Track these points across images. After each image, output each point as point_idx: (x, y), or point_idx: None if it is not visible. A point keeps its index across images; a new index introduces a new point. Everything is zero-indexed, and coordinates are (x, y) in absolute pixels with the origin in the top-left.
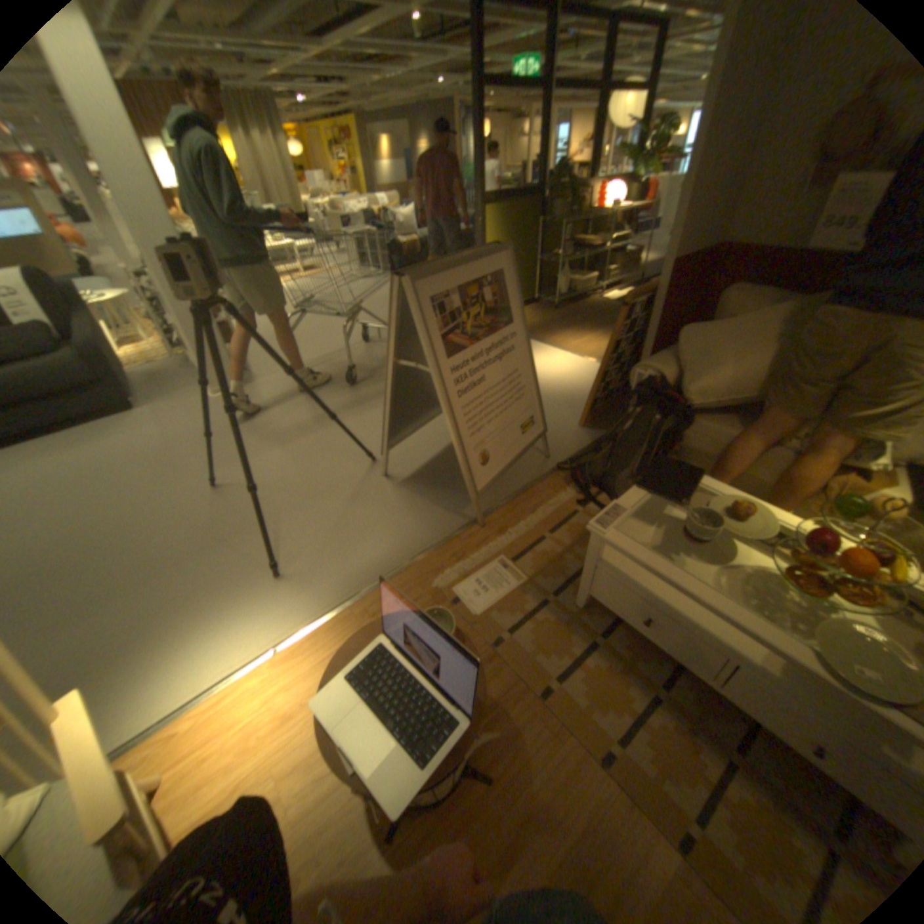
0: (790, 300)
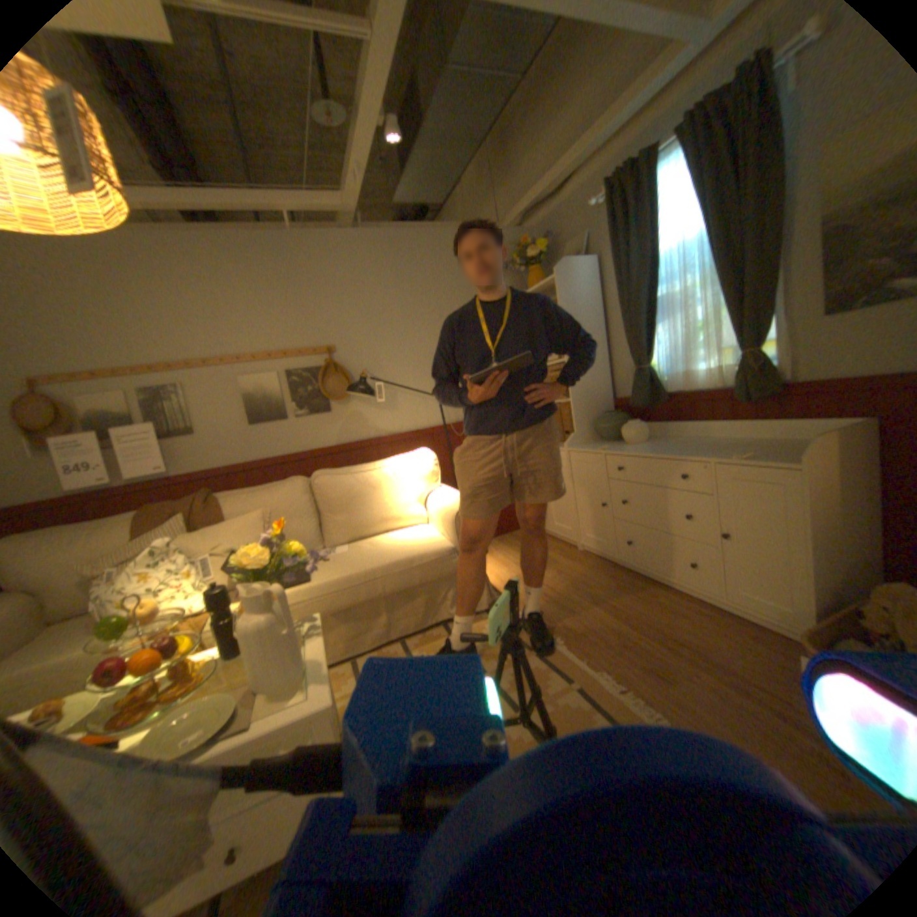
0: (67, 529)
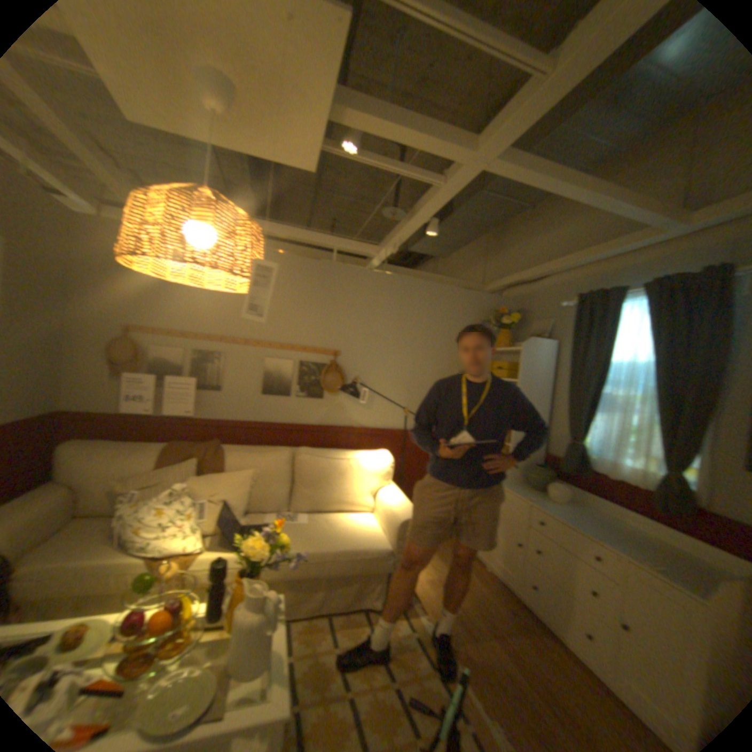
0: (111, 449)
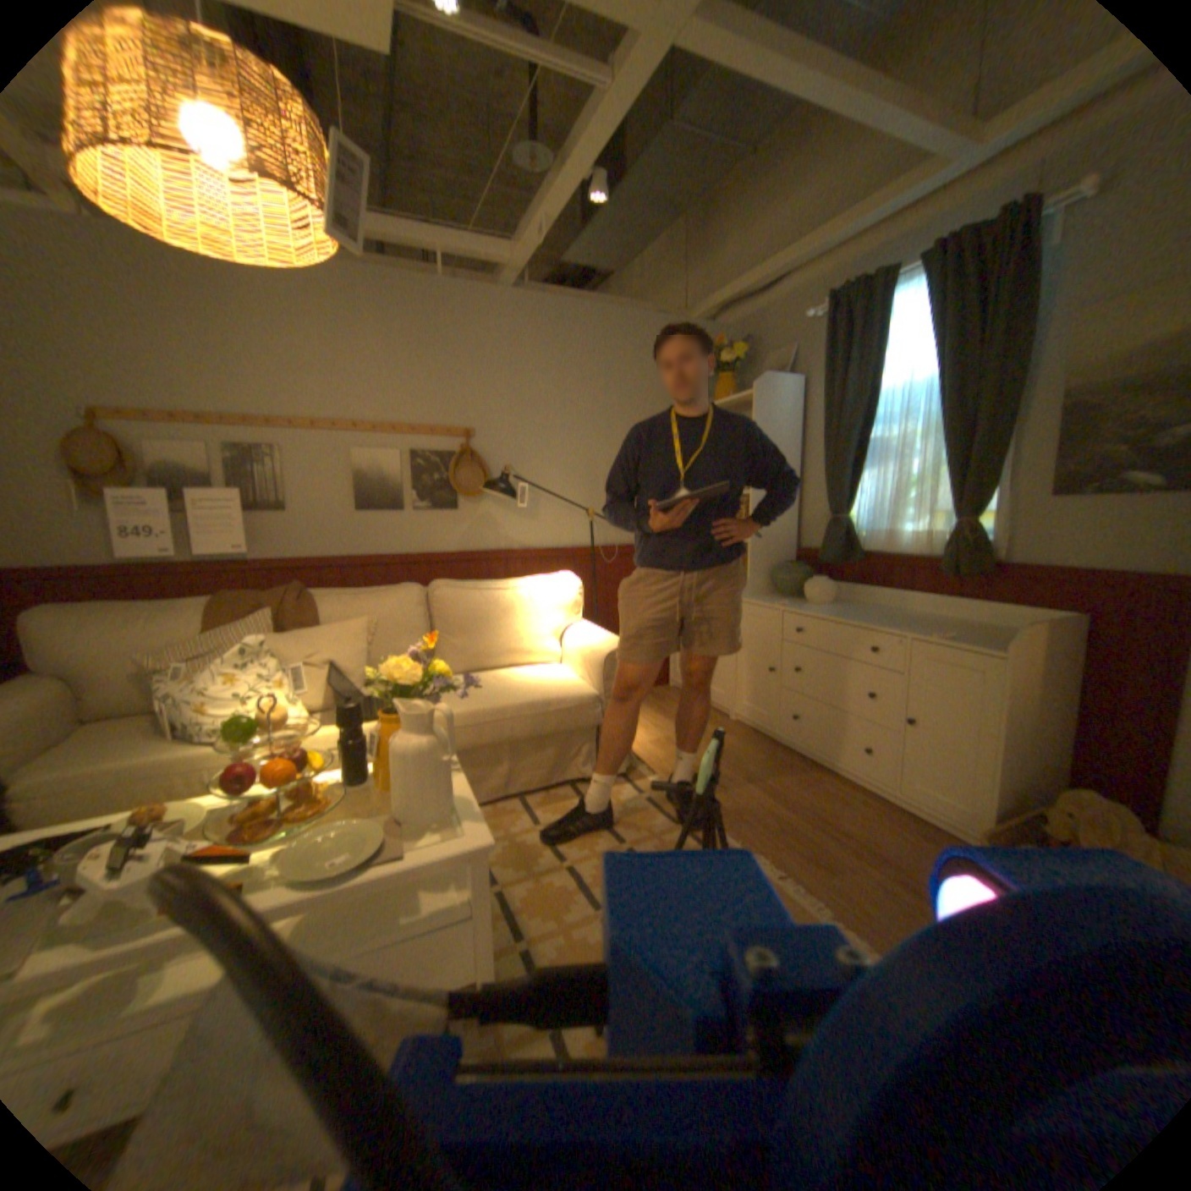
0: (121, 608)
